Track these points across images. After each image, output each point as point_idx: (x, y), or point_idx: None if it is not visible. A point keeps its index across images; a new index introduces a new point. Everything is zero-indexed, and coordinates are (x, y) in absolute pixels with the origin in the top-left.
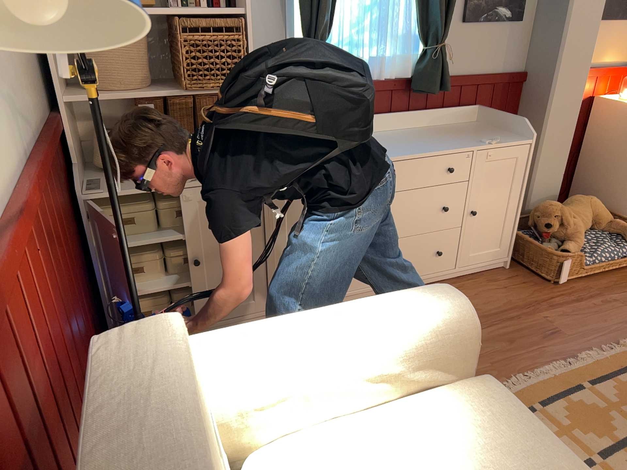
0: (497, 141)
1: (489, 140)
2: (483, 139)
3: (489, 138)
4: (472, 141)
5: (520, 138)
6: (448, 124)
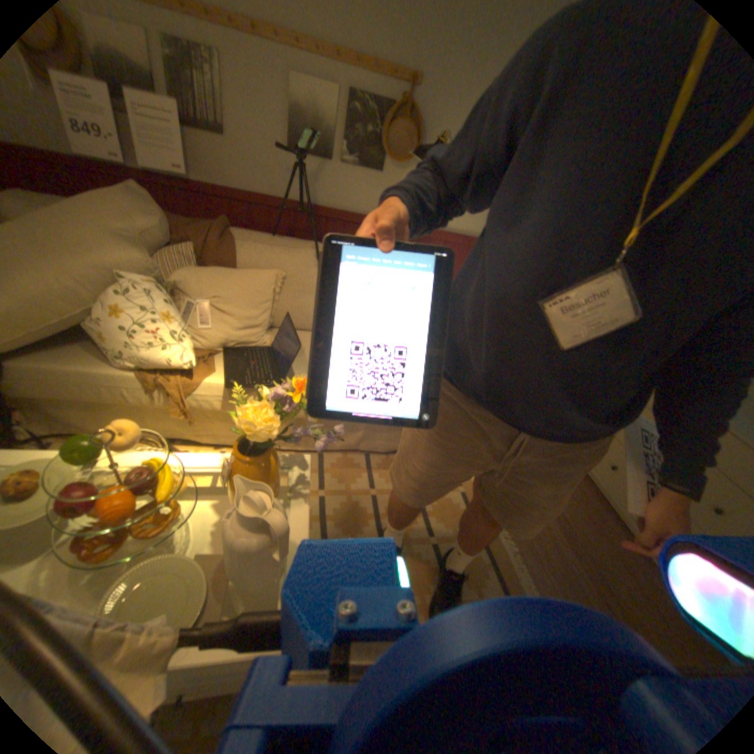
0: None
1: None
2: None
3: None
4: None
5: None
6: None
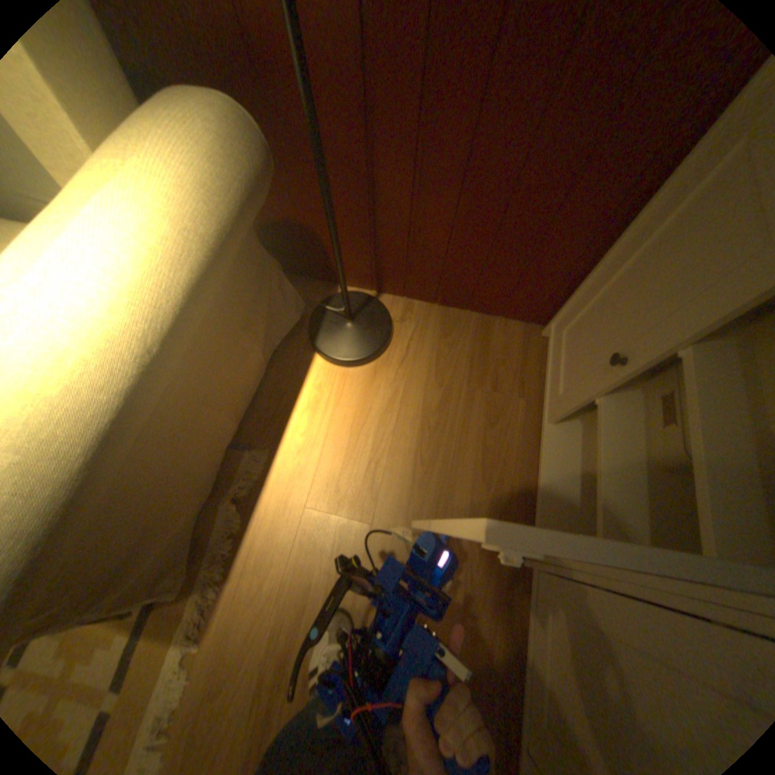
0: None
1: None
2: None
3: None
4: None
5: None
6: None
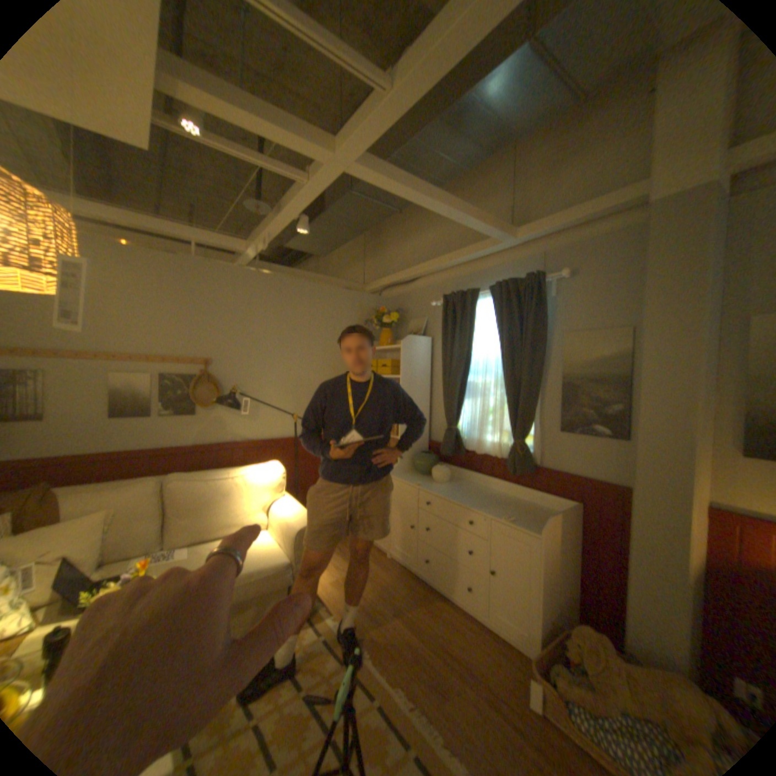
0: (515, 523)
1: (506, 518)
2: (509, 517)
3: (517, 519)
4: (504, 515)
5: (540, 532)
6: (546, 508)
